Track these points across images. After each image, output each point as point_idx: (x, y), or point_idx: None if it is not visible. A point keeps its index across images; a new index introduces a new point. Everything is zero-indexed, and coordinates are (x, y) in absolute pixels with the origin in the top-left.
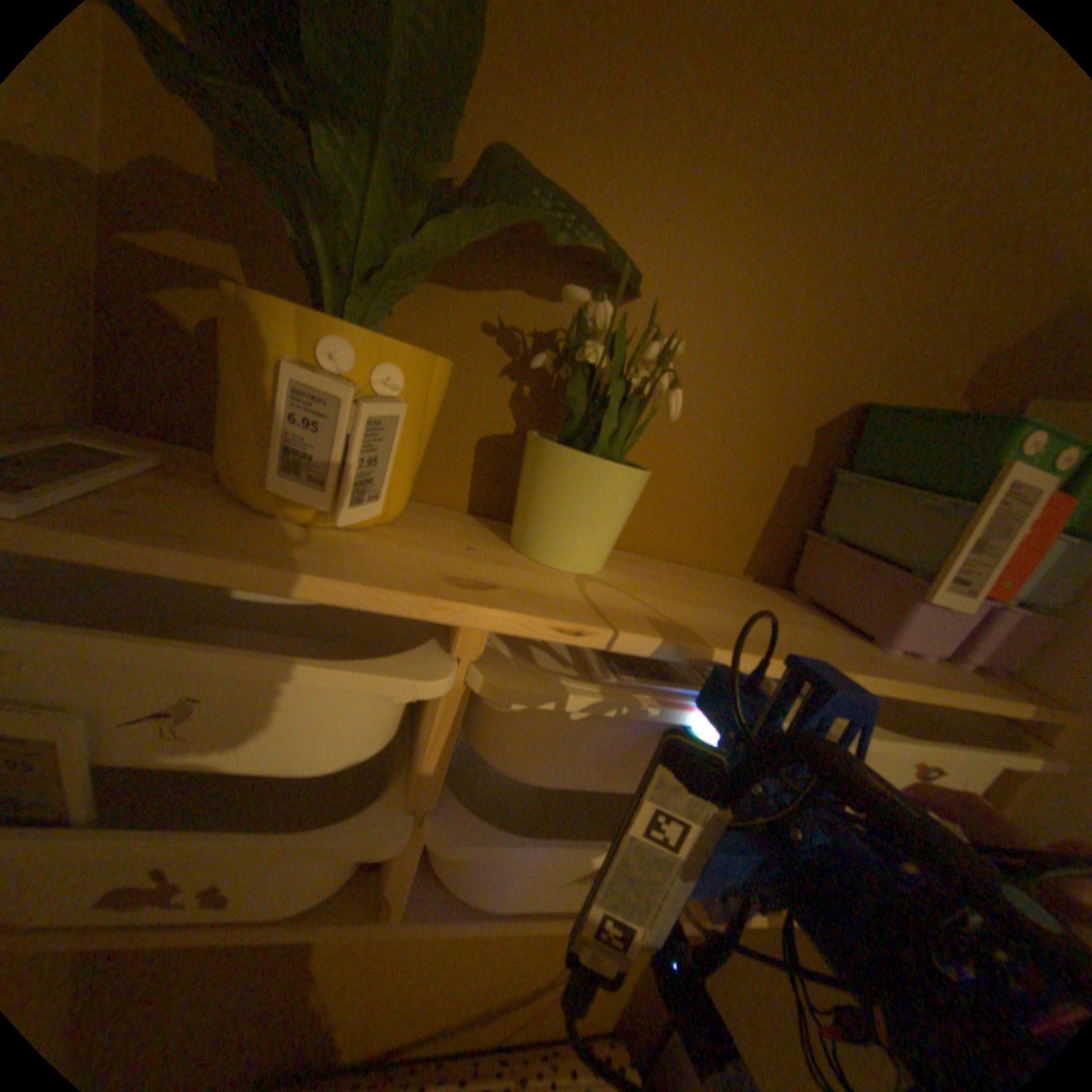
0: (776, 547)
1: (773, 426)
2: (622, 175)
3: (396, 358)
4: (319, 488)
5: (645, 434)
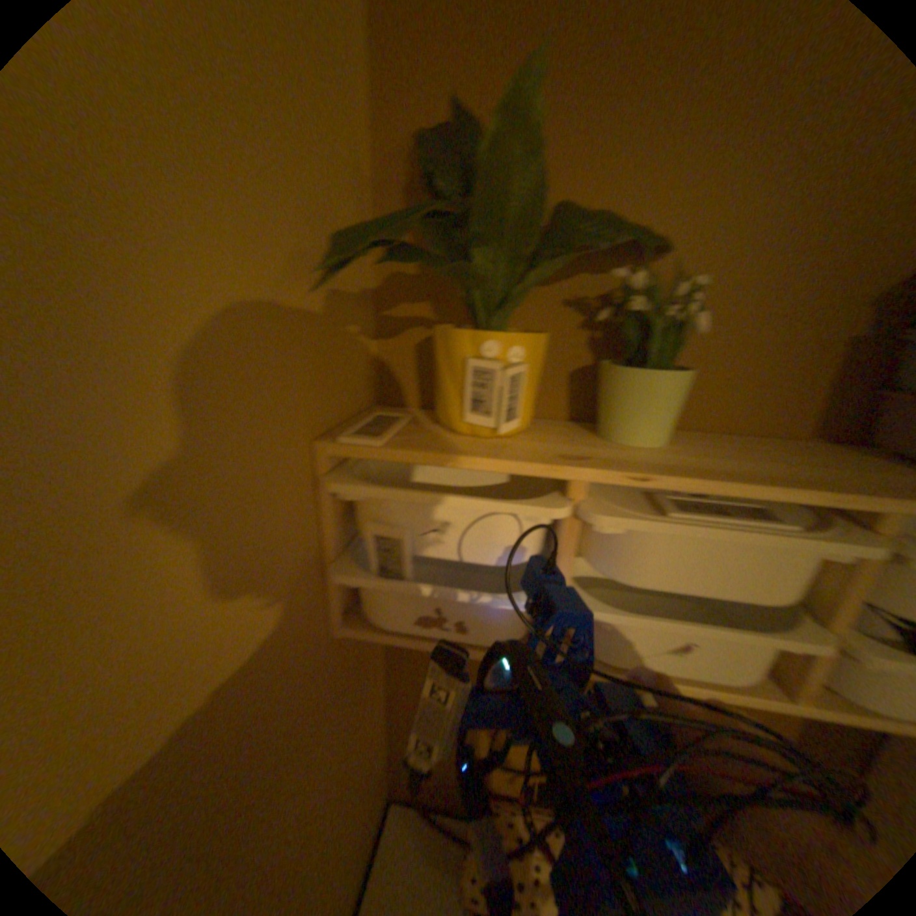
0: (847, 408)
1: (821, 308)
2: (646, 175)
3: (518, 342)
4: (489, 416)
5: (695, 341)
